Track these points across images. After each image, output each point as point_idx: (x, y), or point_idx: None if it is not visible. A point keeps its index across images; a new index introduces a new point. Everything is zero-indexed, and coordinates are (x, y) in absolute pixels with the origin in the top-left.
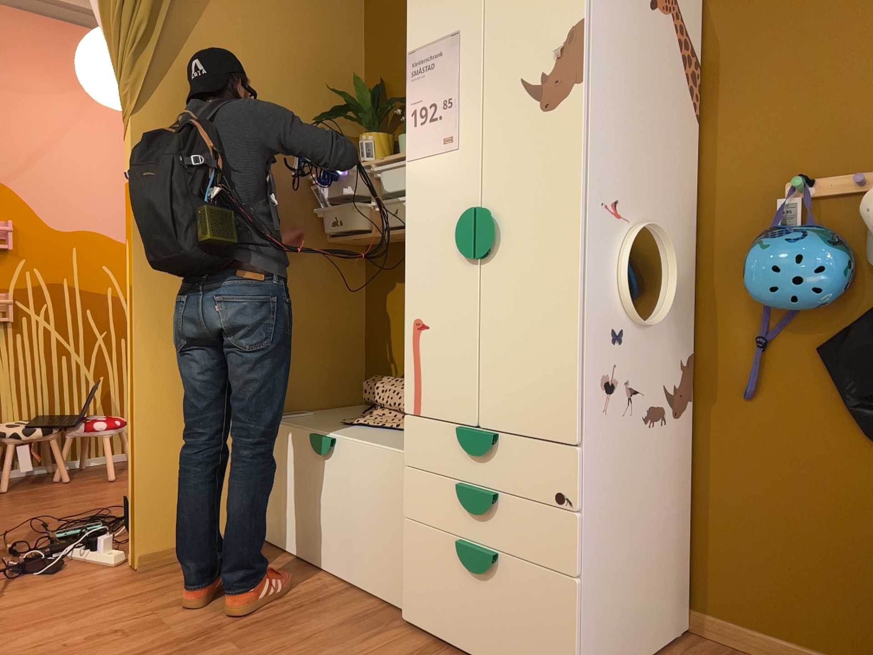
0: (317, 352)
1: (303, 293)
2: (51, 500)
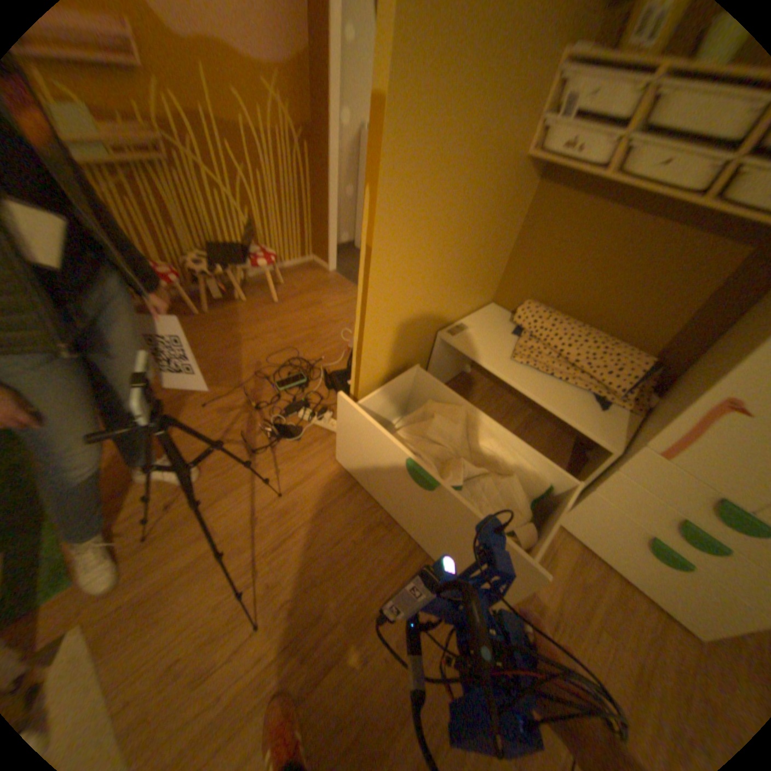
0: (482, 271)
1: (492, 219)
2: (250, 331)
